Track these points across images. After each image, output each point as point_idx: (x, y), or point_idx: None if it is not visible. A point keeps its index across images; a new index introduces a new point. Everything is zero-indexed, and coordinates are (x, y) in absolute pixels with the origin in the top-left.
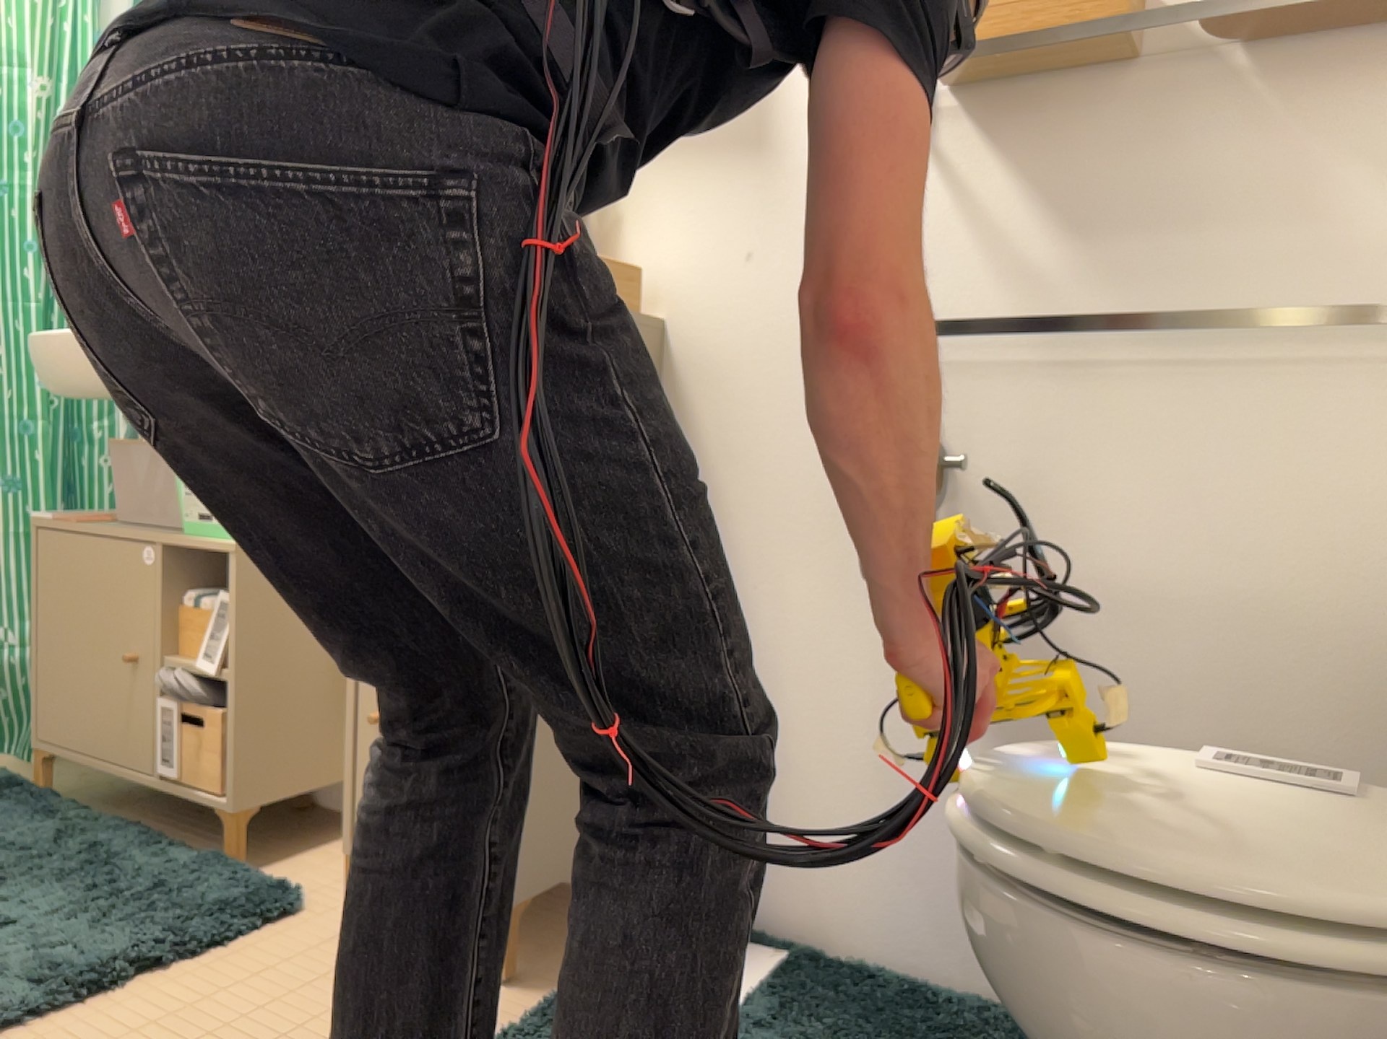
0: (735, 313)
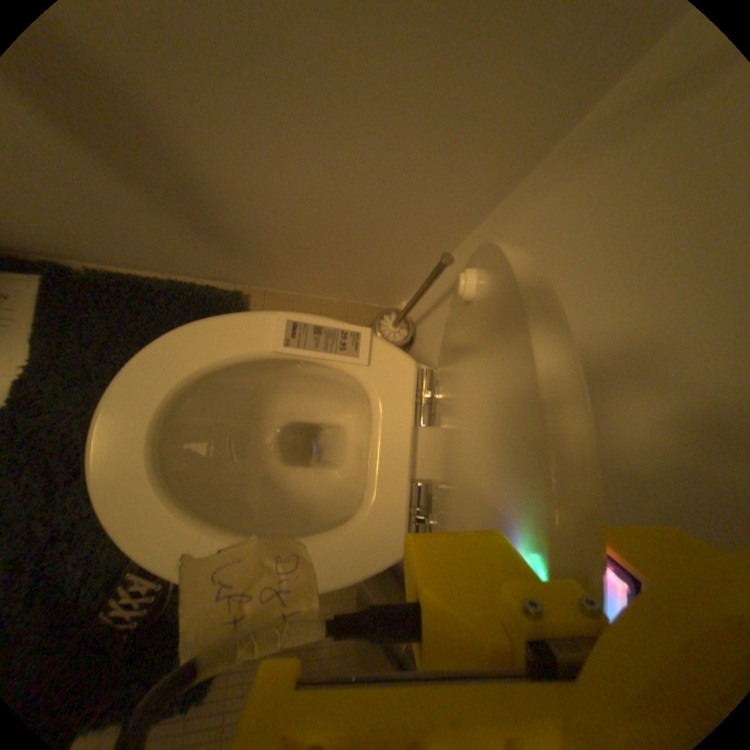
0: None
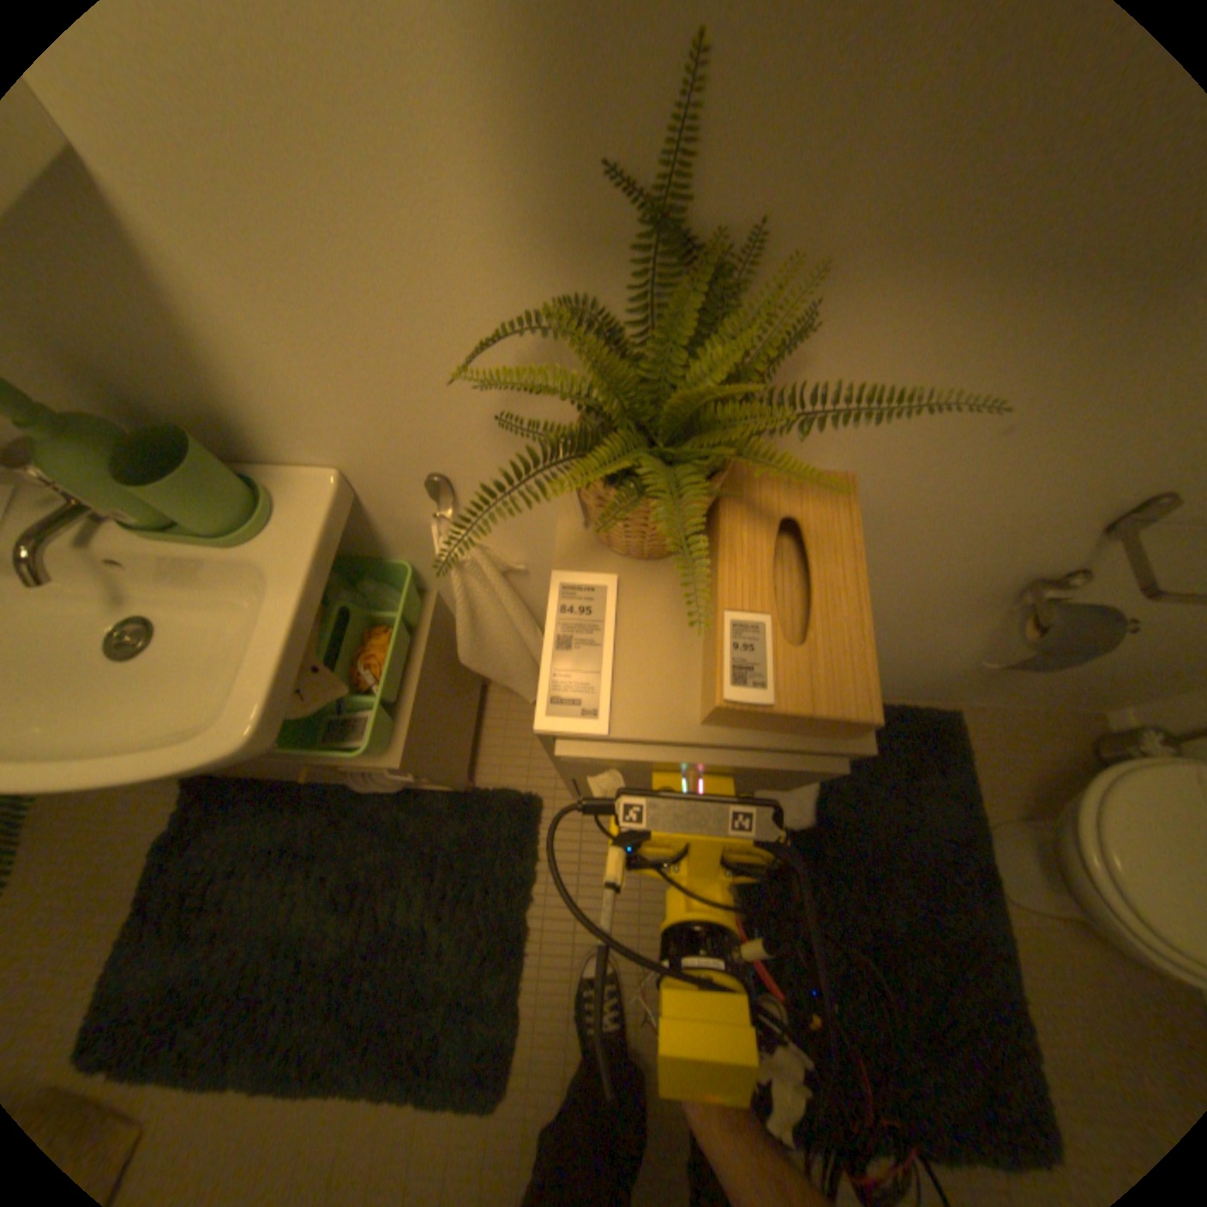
0: (947, 478)
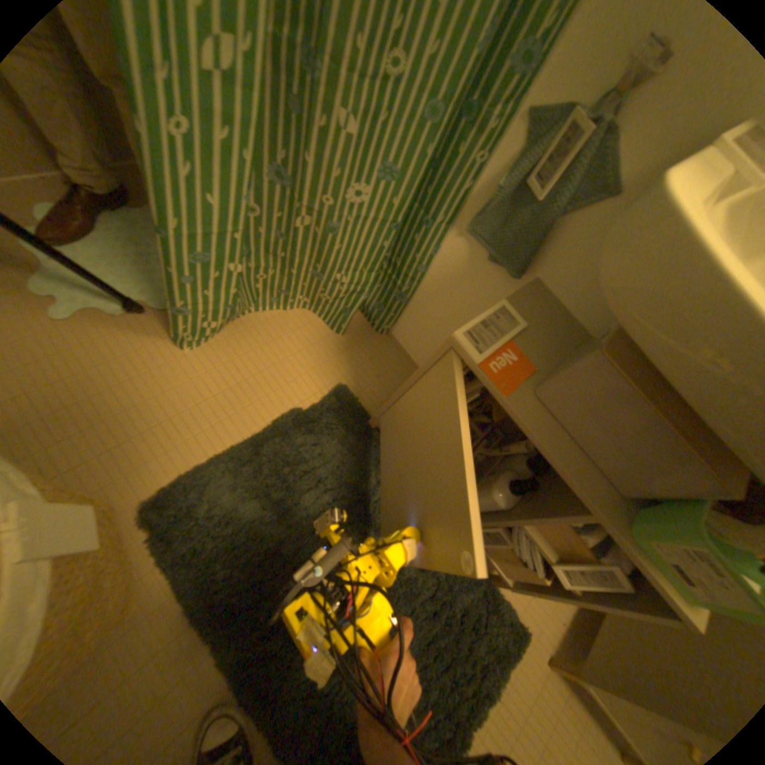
0: None
